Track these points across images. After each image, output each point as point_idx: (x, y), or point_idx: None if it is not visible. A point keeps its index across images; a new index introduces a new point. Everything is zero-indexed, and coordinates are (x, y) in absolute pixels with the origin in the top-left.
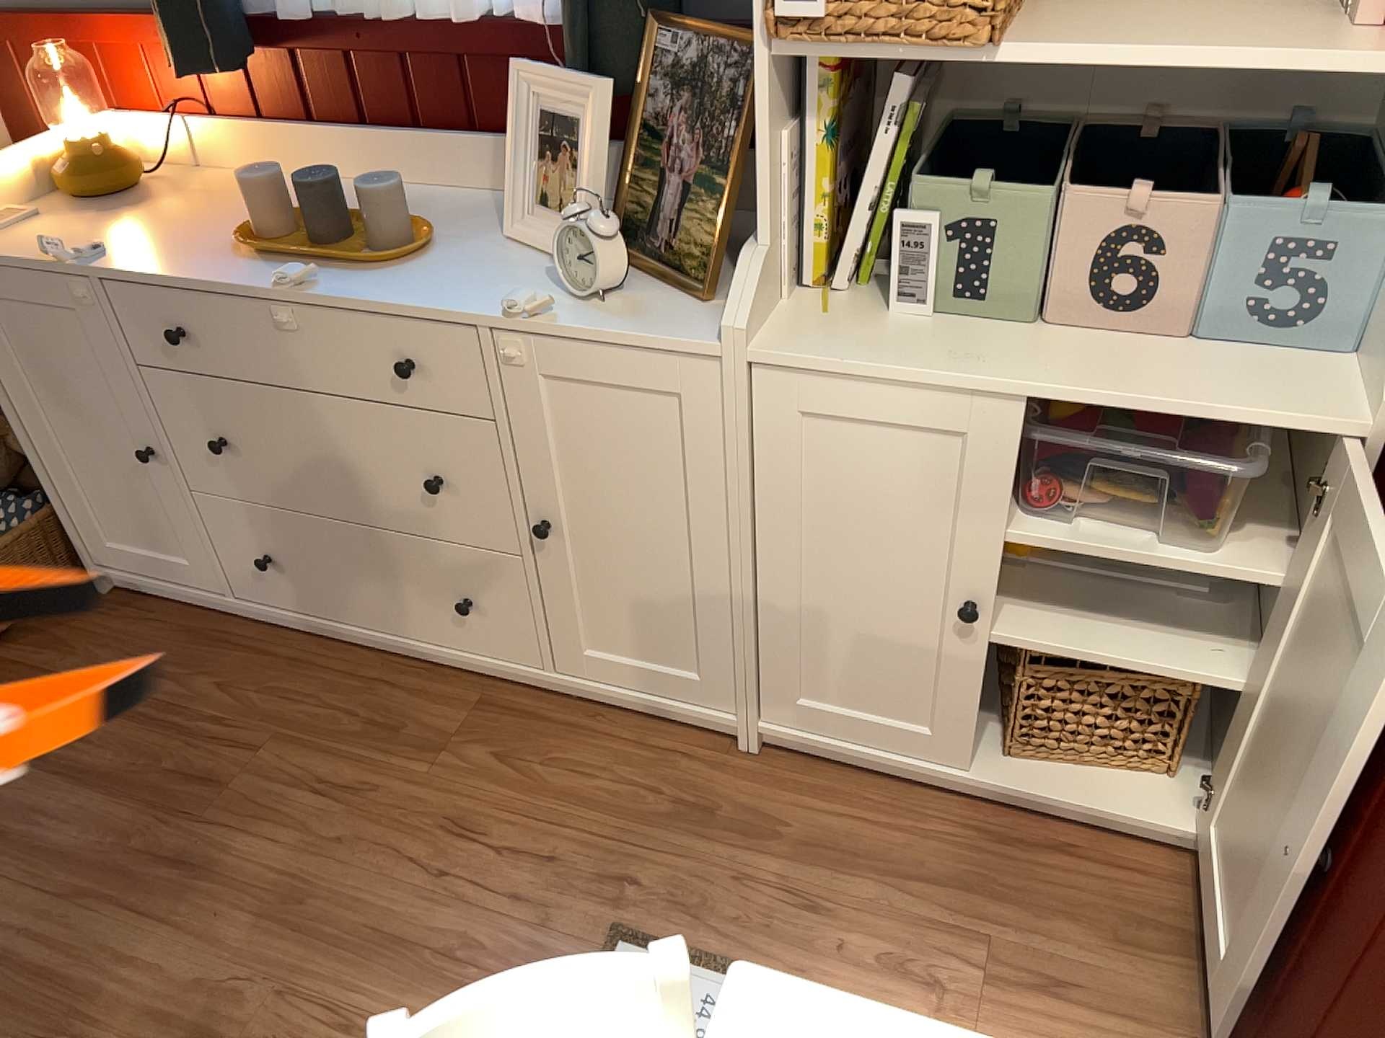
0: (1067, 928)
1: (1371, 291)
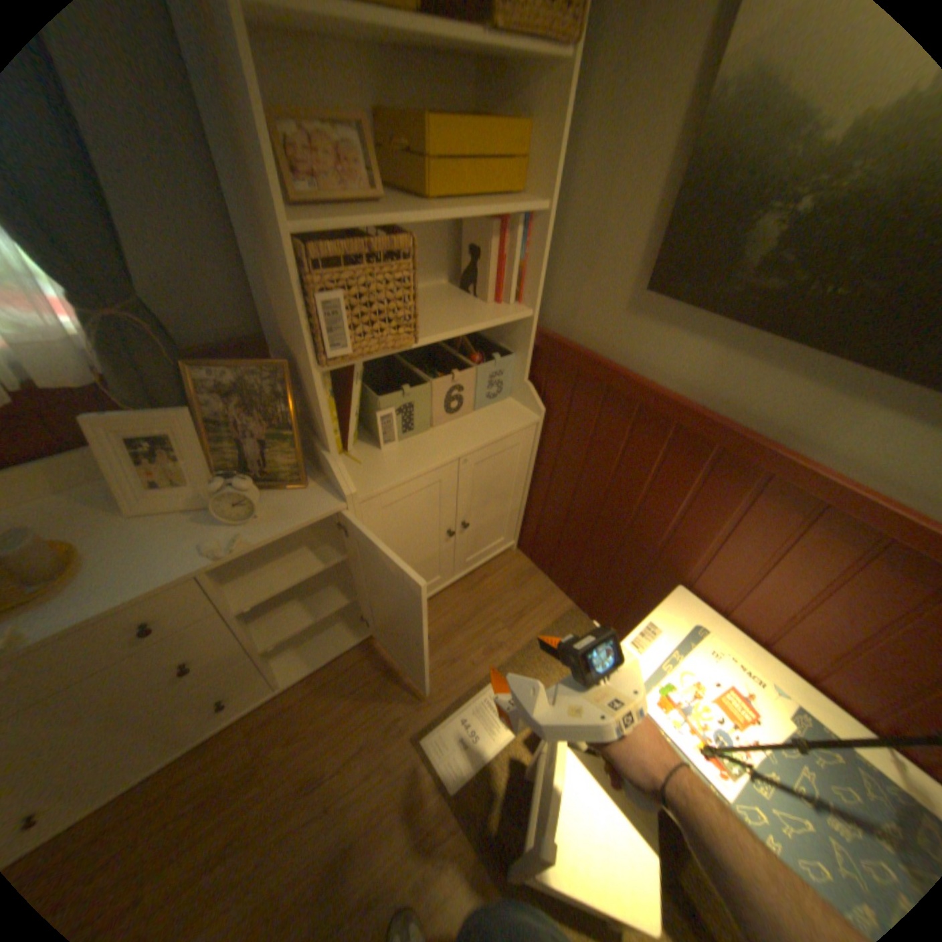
0: (510, 598)
1: (516, 378)
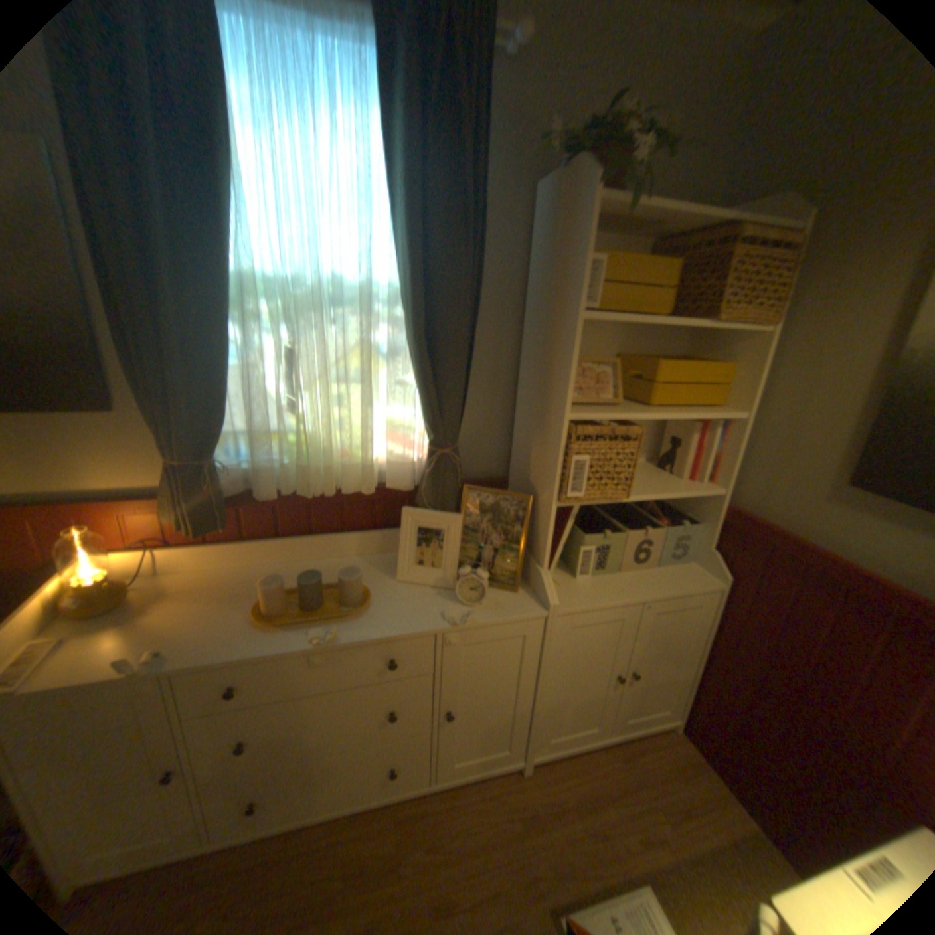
0: (675, 790)
1: (703, 545)
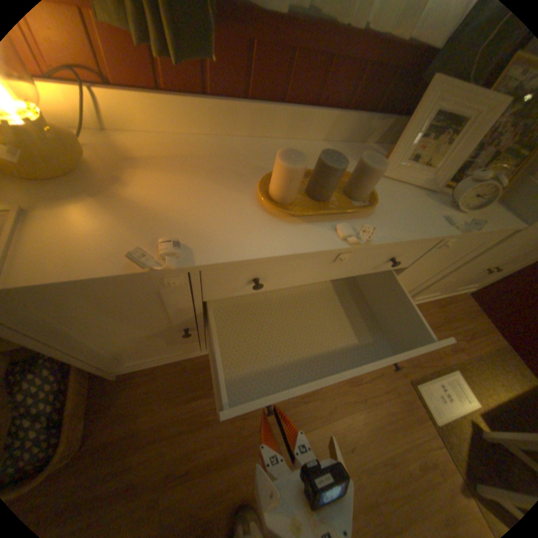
0: (466, 323)
1: None
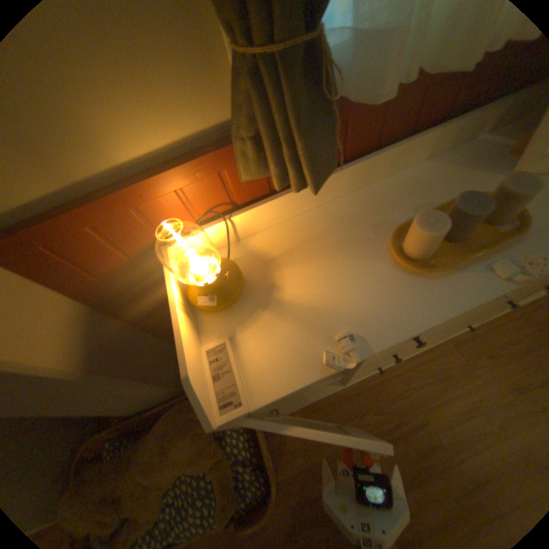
0: None
1: None
